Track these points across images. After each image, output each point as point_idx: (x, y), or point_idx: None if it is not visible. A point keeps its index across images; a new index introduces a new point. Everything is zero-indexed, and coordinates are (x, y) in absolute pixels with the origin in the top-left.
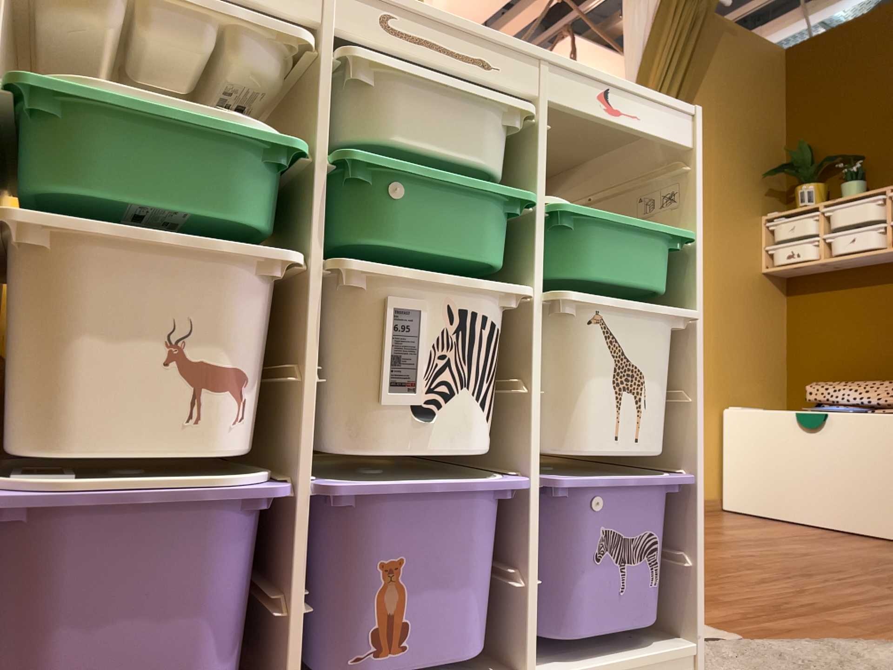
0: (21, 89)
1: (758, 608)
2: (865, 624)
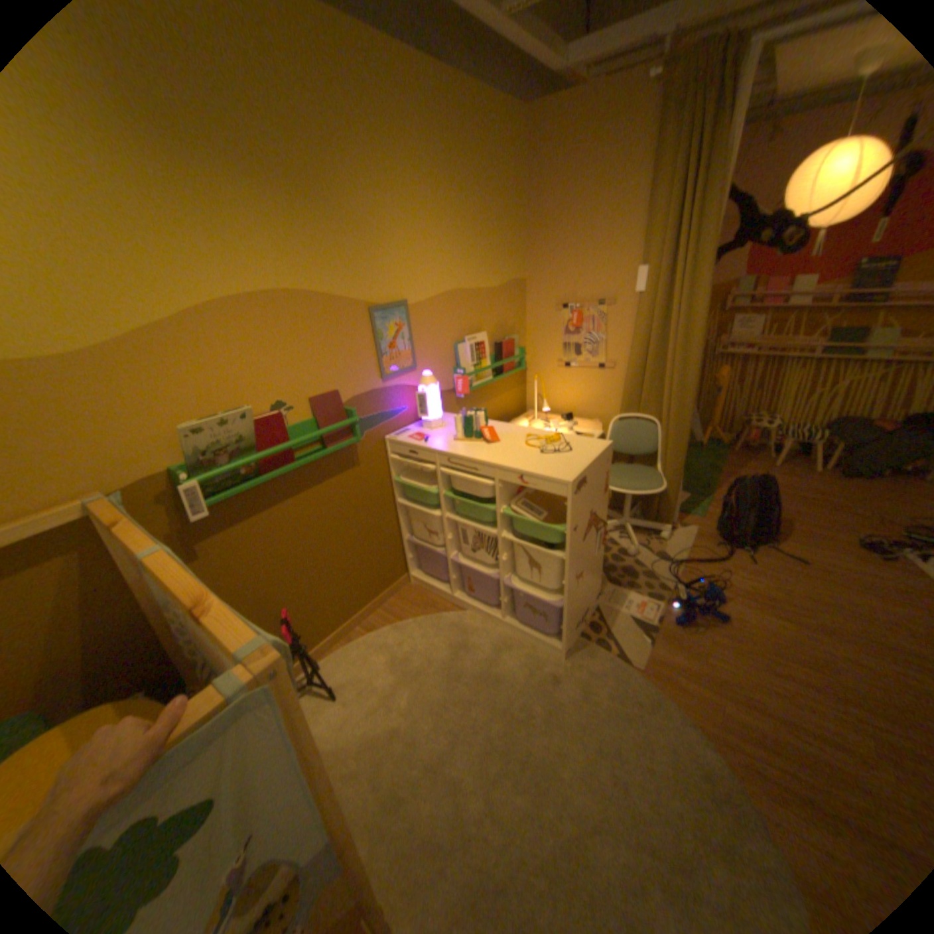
0: (397, 477)
1: (704, 681)
2: (734, 731)
